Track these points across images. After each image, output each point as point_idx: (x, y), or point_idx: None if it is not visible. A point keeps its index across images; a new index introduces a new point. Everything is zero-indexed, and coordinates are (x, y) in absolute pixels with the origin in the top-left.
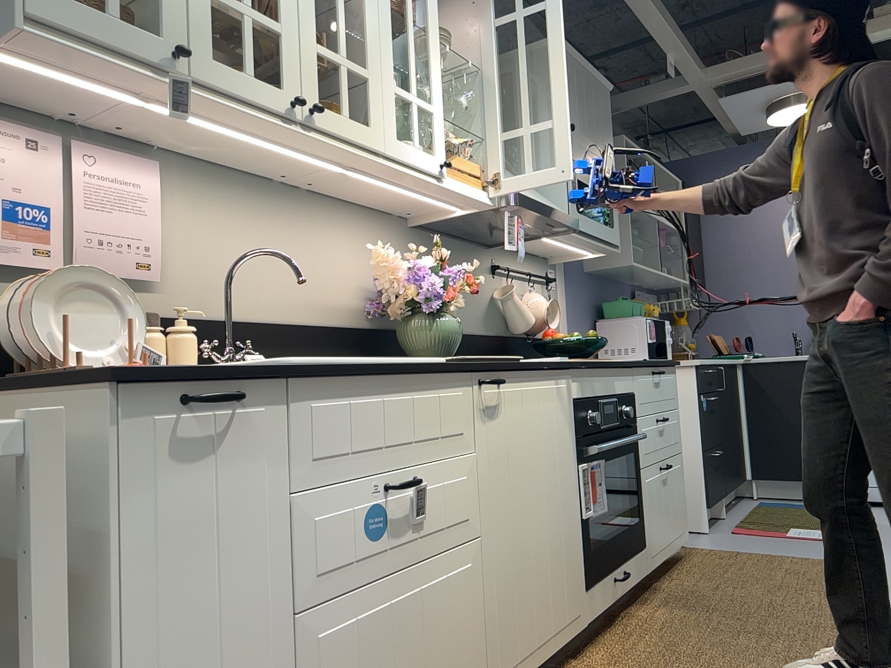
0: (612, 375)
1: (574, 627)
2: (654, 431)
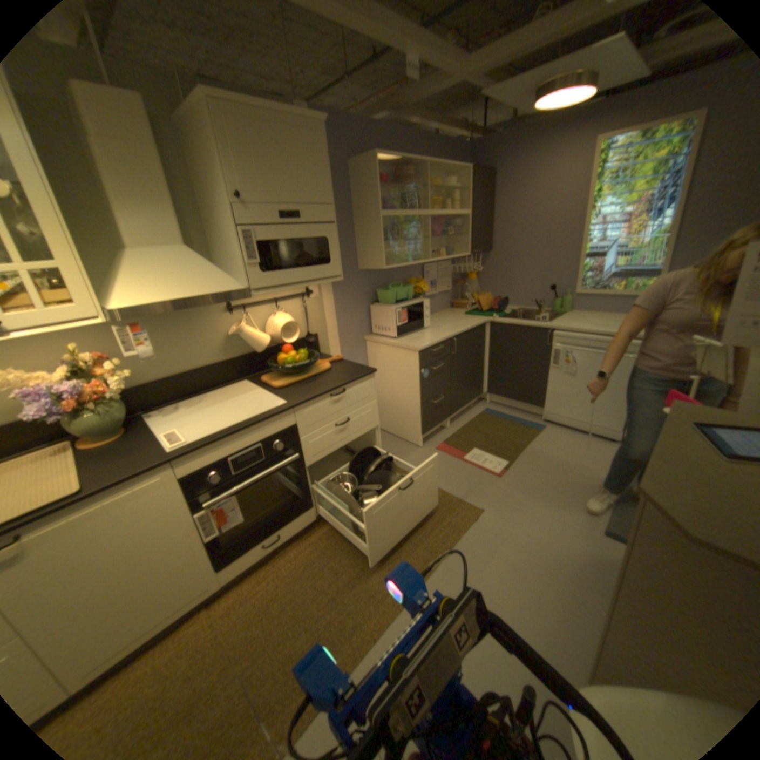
0: (250, 431)
1: (196, 601)
2: (327, 437)
